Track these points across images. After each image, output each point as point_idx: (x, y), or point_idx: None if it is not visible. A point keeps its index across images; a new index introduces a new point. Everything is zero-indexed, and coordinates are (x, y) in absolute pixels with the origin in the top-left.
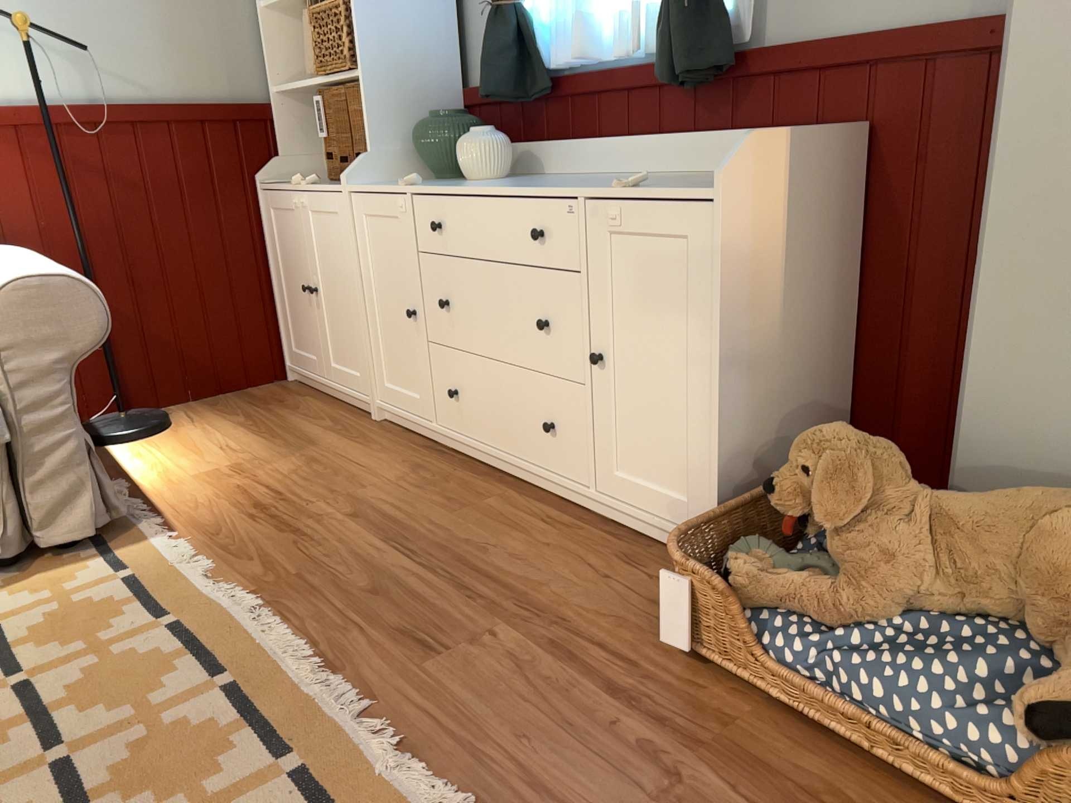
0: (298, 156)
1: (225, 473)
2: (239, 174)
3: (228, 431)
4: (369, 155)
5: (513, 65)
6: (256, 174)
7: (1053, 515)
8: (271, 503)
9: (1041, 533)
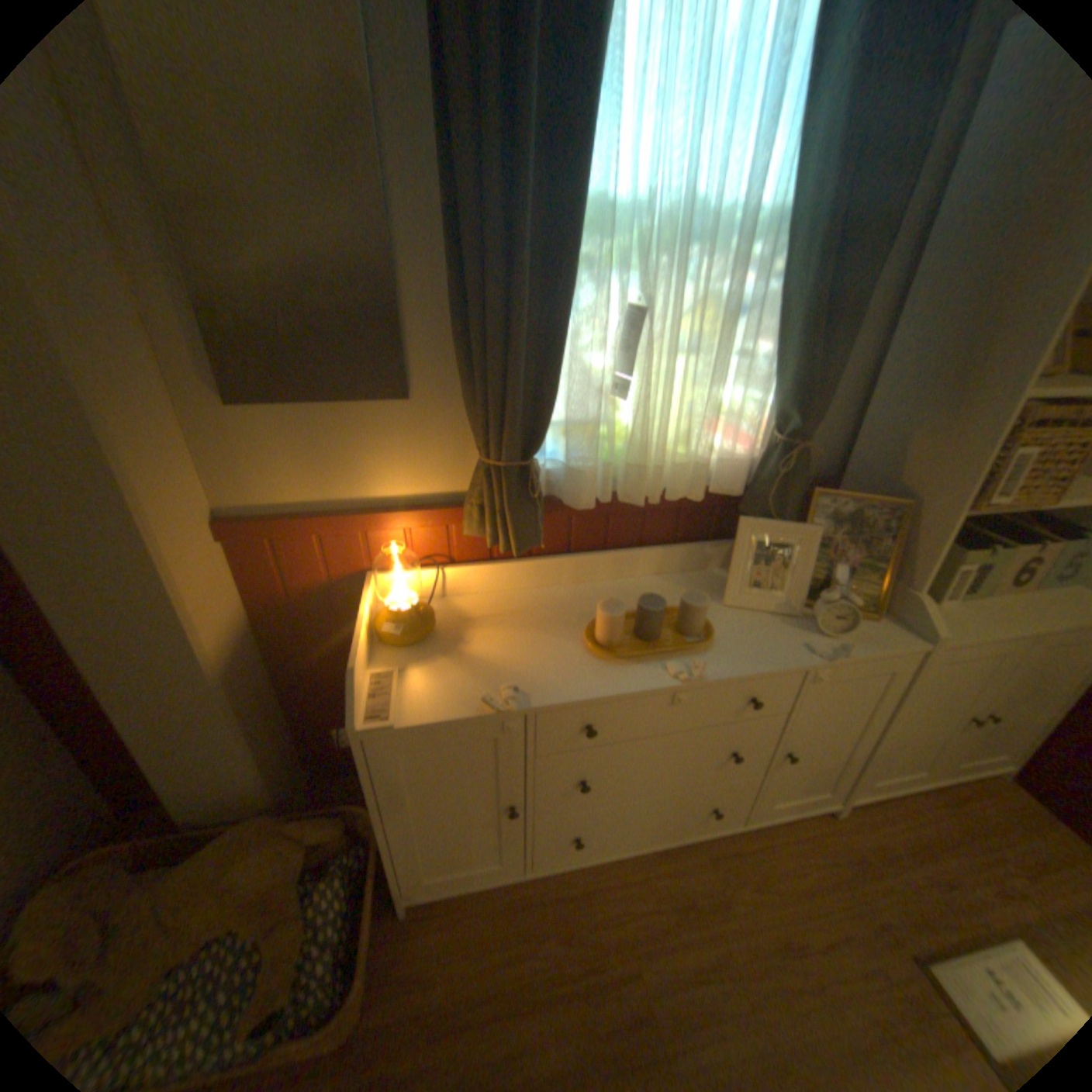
0: None
1: None
2: None
3: None
4: None
5: None
6: None
7: (228, 874)
8: None
9: (225, 889)
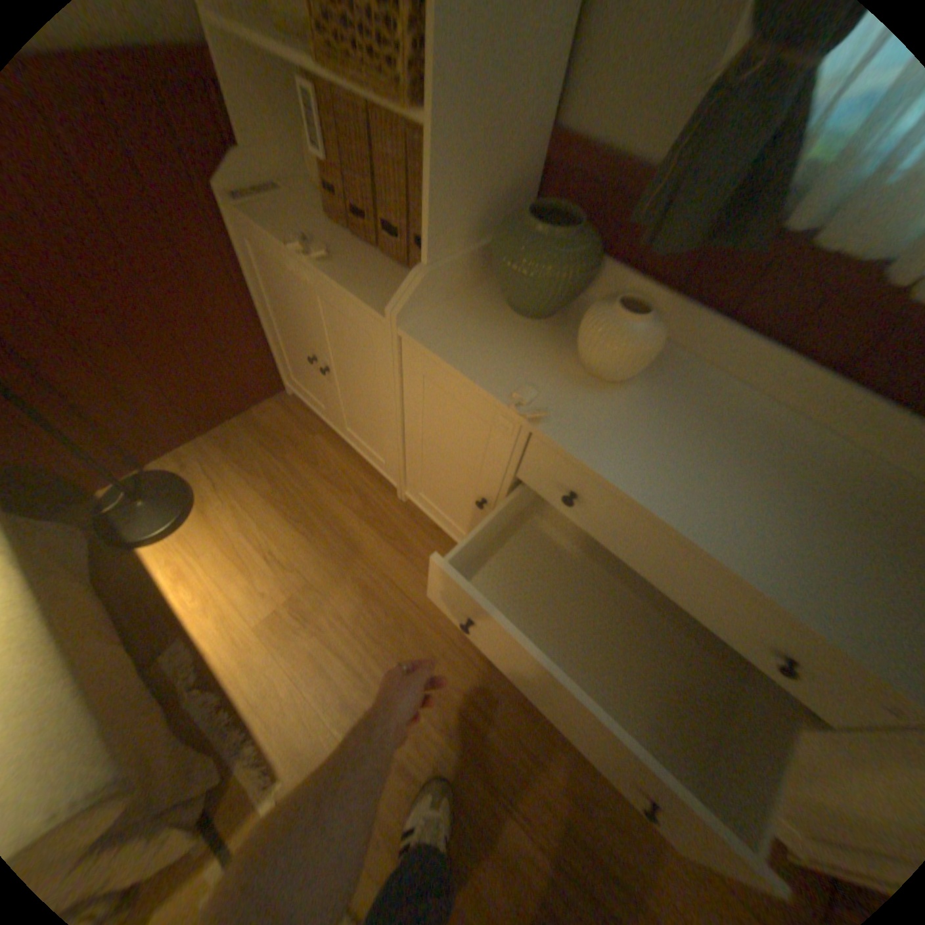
0: (265, 142)
1: (286, 623)
2: (184, 175)
3: (259, 515)
4: (429, 271)
5: (740, 200)
6: (209, 173)
7: None
8: (356, 700)
9: None
